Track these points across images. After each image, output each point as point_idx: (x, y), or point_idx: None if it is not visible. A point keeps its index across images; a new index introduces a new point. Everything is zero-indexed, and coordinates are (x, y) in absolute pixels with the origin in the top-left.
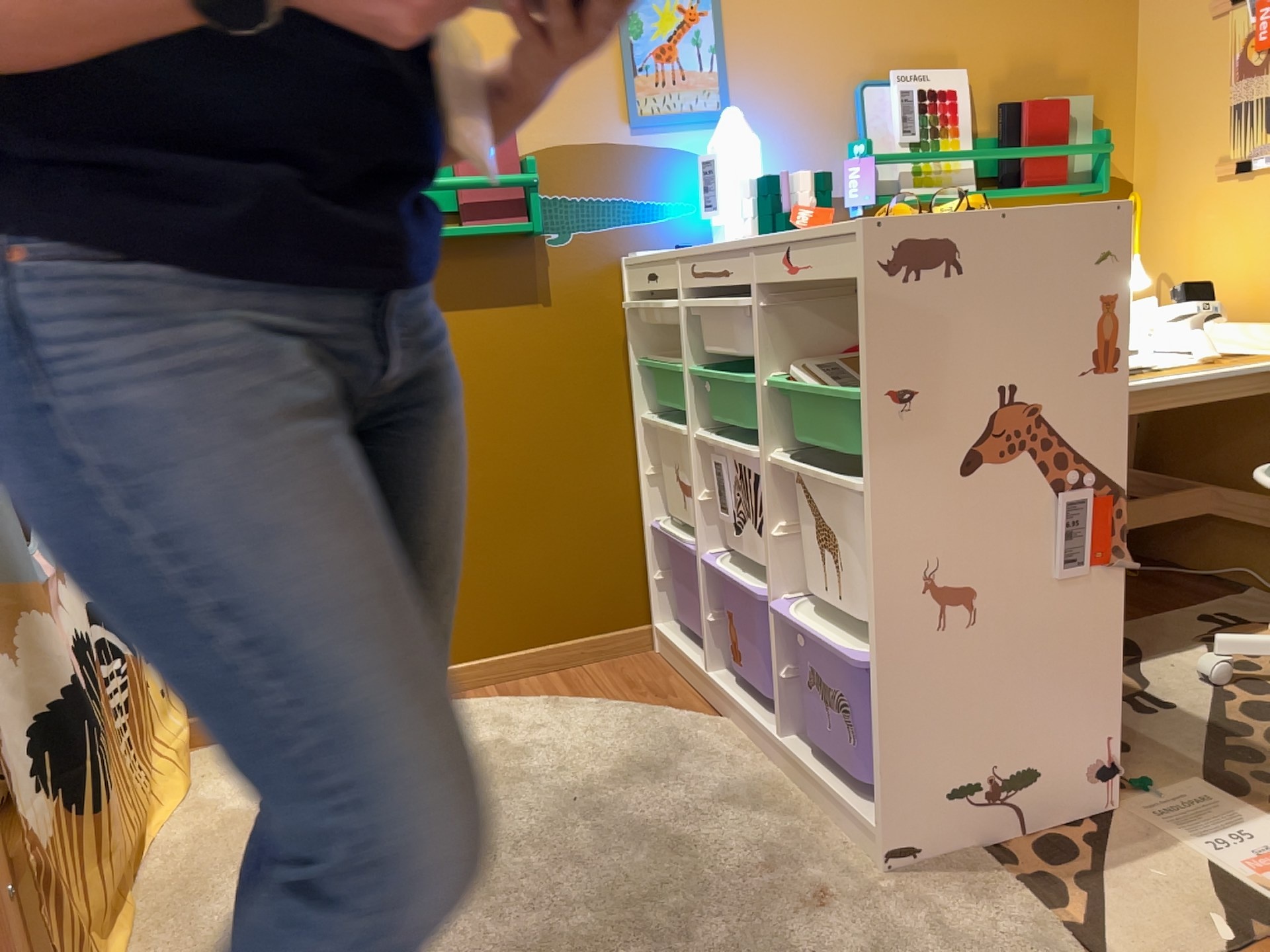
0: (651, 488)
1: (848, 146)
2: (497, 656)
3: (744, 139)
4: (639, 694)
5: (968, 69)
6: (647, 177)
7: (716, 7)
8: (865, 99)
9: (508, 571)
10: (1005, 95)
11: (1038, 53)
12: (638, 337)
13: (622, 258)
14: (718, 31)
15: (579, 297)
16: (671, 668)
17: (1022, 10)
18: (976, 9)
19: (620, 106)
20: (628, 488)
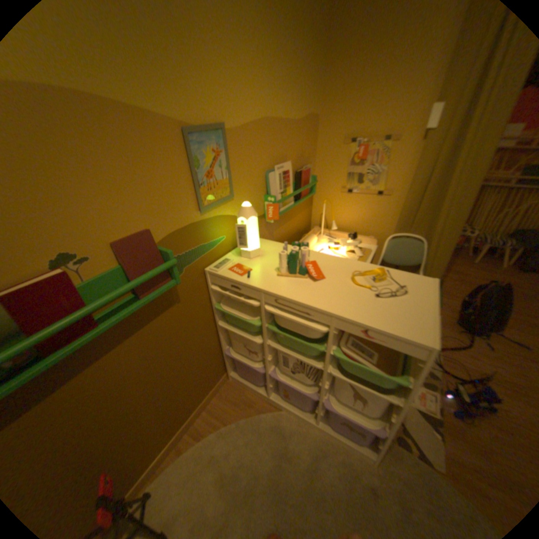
0: (224, 340)
1: (265, 197)
2: (184, 425)
3: (256, 217)
4: (243, 409)
5: (290, 159)
6: (209, 232)
7: (226, 147)
8: (269, 178)
9: (183, 399)
10: (296, 166)
11: (302, 150)
12: (216, 296)
13: (206, 270)
14: (228, 159)
15: (191, 292)
16: (242, 388)
17: (300, 135)
18: (291, 137)
19: (195, 204)
20: (216, 343)
